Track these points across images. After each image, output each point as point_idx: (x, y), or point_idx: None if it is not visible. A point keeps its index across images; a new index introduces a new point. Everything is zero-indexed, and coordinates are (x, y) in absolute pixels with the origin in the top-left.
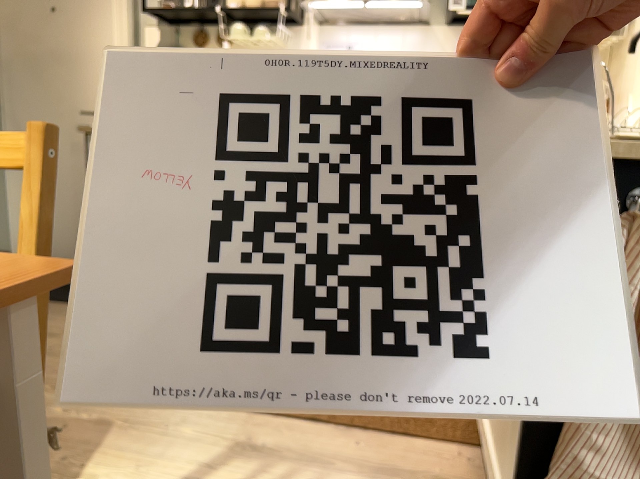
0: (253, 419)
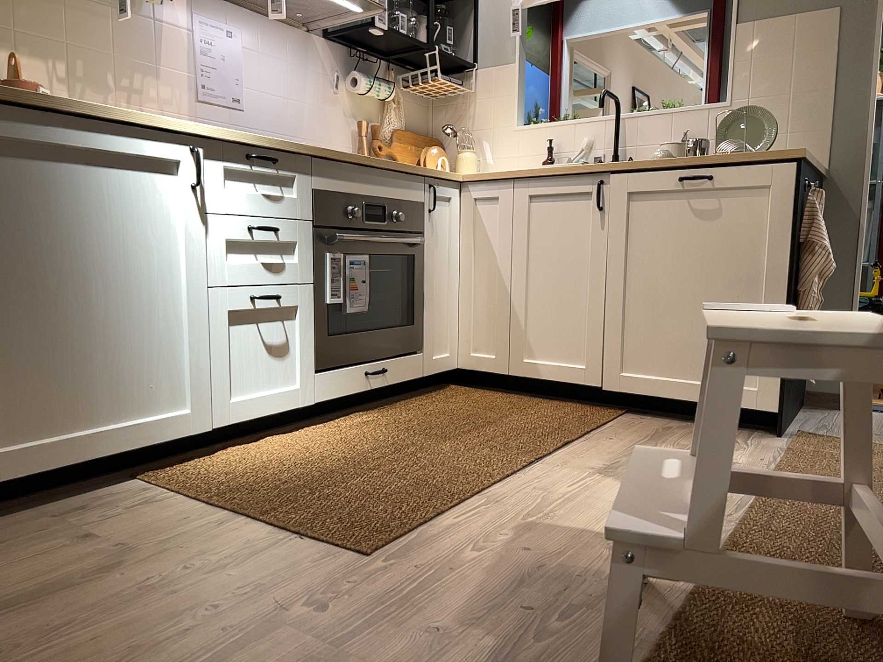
0: (546, 459)
